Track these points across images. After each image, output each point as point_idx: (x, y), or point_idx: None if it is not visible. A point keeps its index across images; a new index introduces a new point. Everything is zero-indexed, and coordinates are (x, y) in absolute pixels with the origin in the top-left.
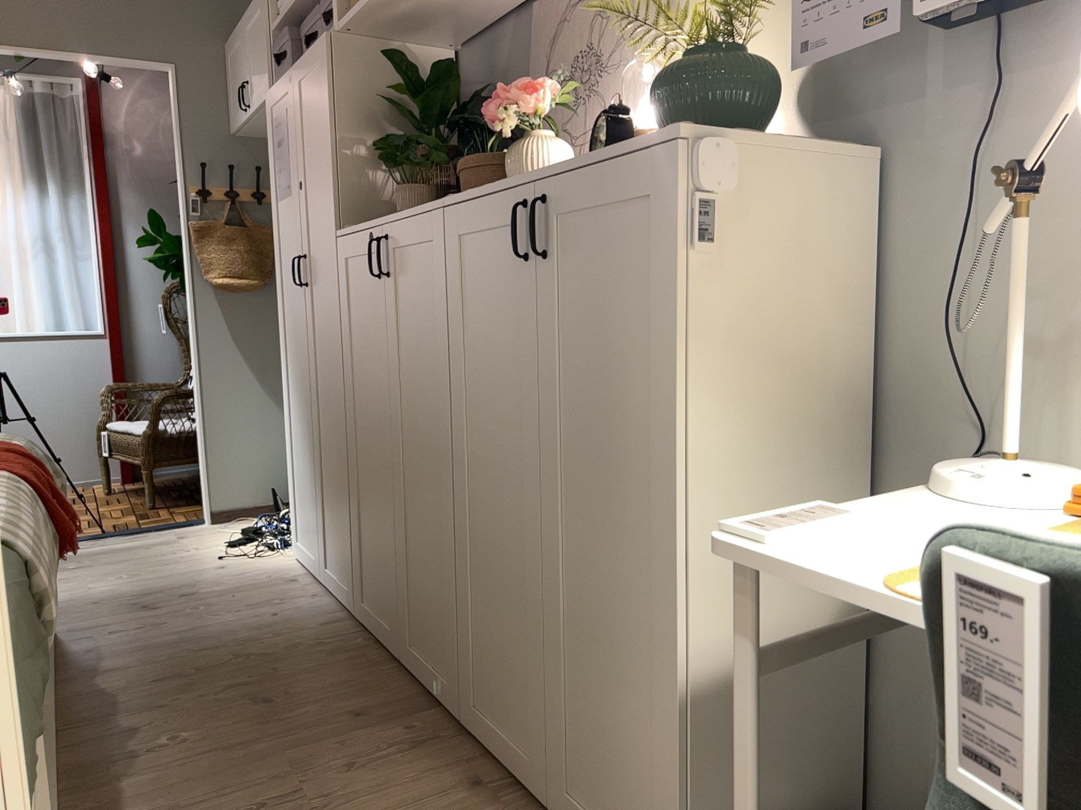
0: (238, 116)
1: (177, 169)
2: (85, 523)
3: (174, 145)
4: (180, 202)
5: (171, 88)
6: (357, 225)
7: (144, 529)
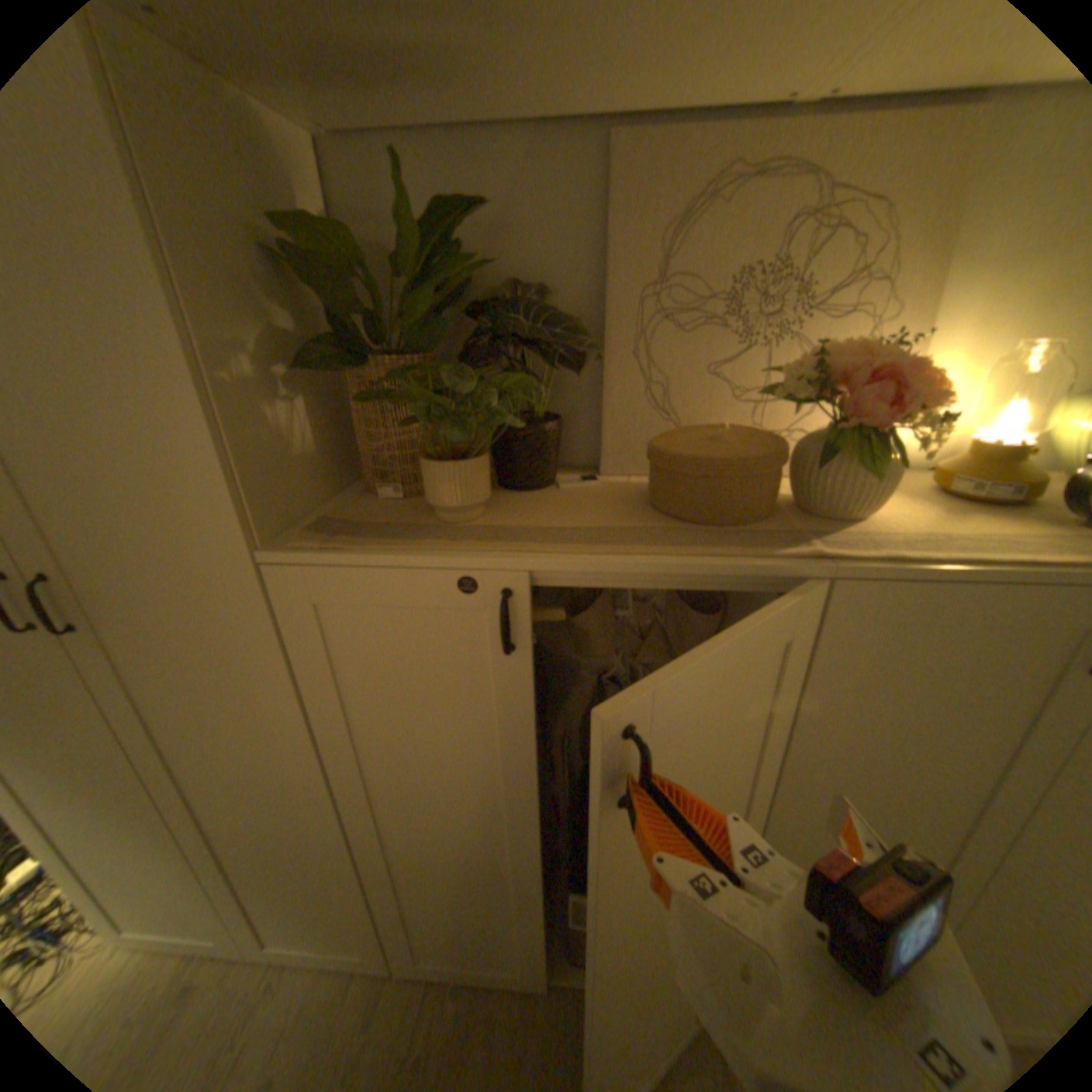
0: None
1: None
2: None
3: None
4: None
5: None
6: (372, 546)
7: None
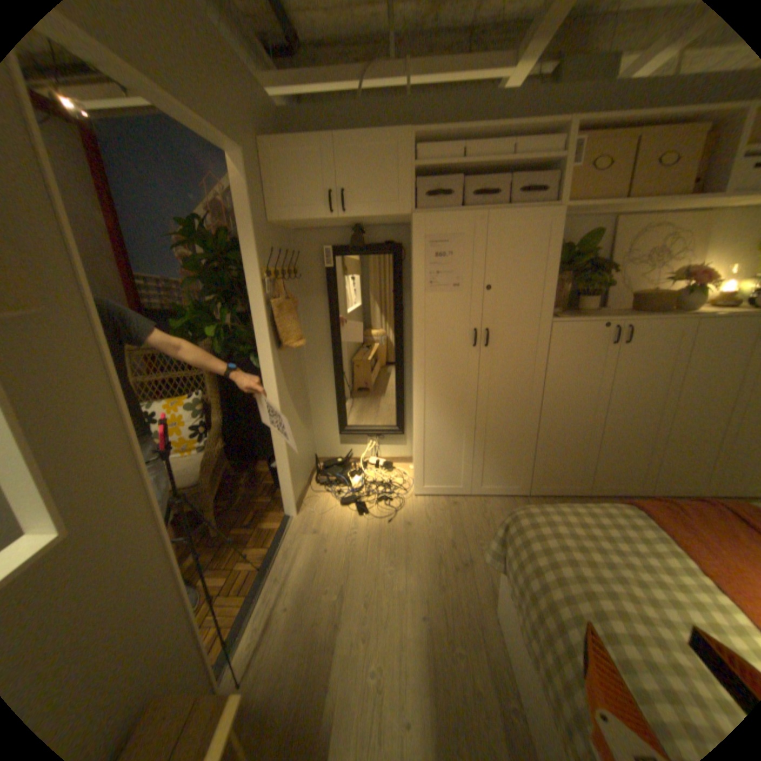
0: (305, 213)
1: (244, 253)
2: (209, 581)
3: (238, 230)
4: (247, 283)
5: (237, 174)
6: (582, 318)
7: (274, 548)
